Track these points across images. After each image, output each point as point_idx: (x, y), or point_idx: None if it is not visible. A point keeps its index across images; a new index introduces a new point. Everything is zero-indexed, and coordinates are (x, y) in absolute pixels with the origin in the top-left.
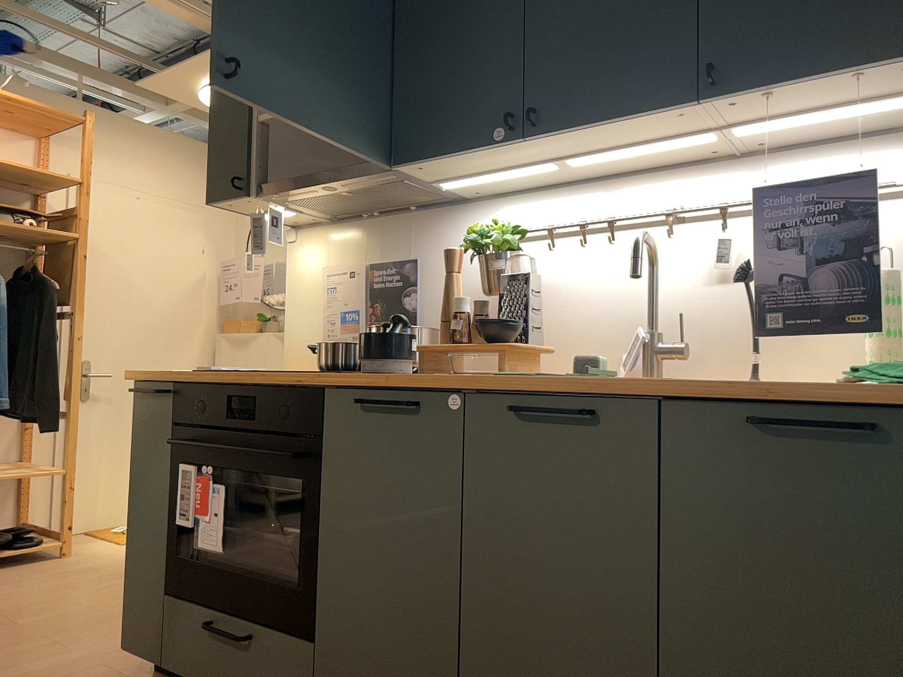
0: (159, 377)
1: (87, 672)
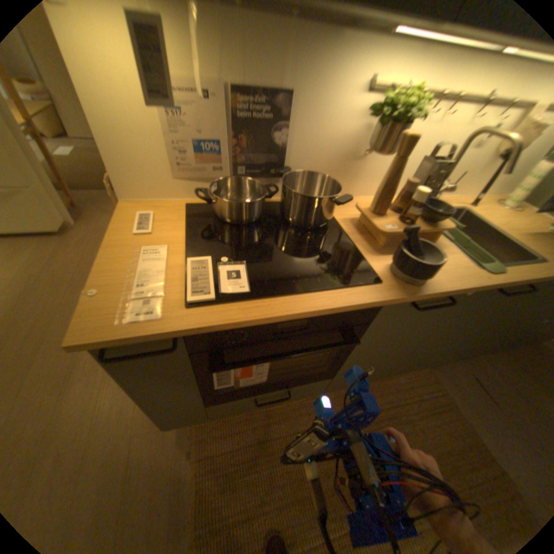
0: (155, 337)
1: (131, 449)
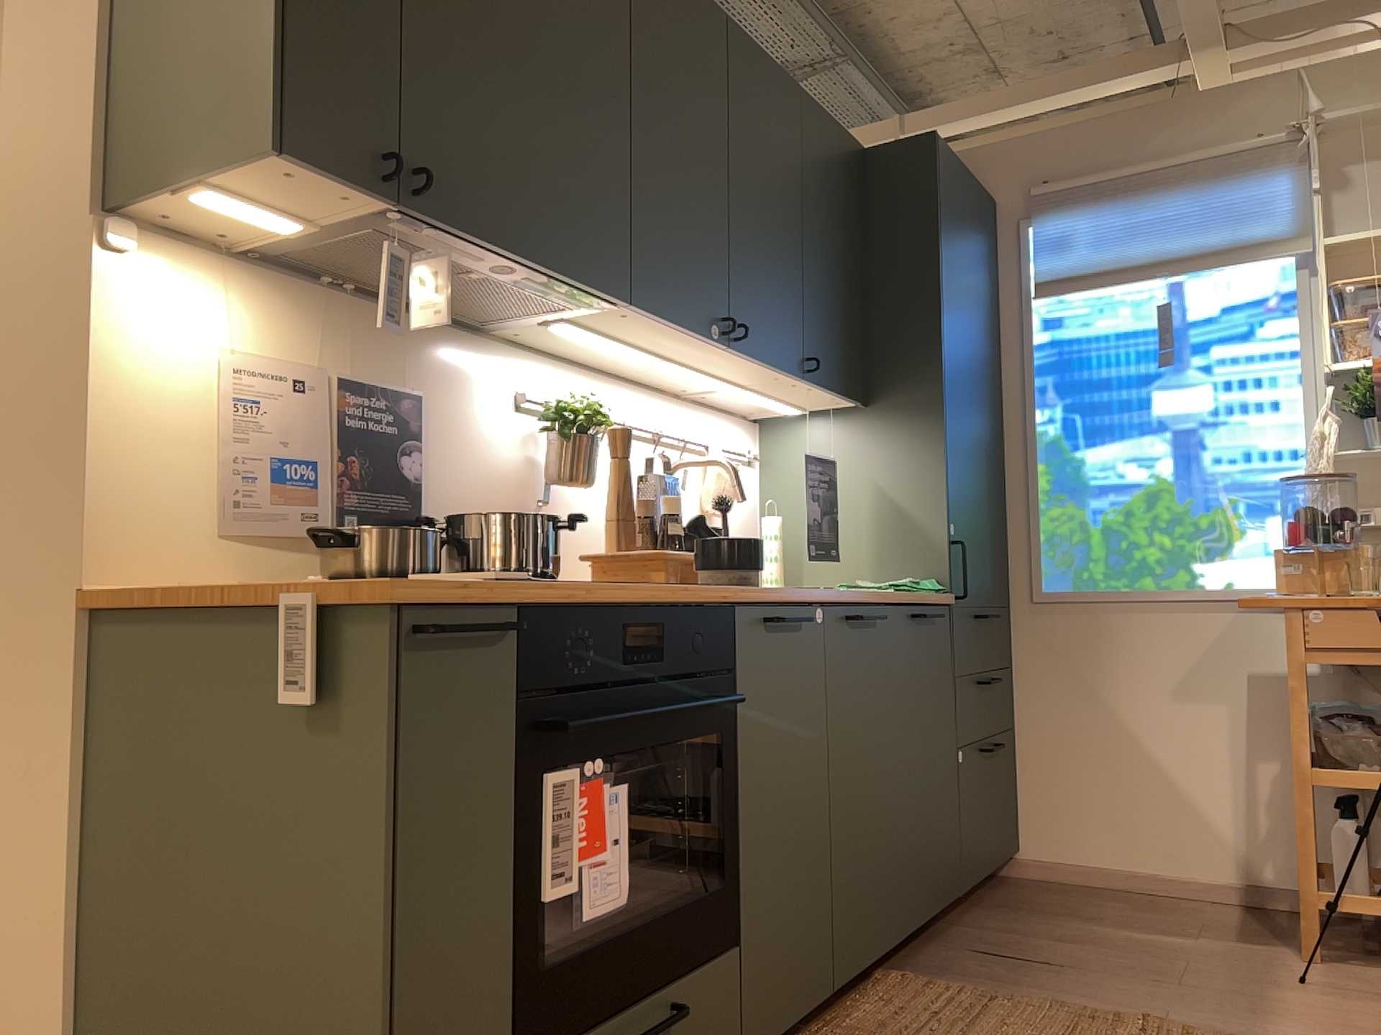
0: (491, 595)
1: None
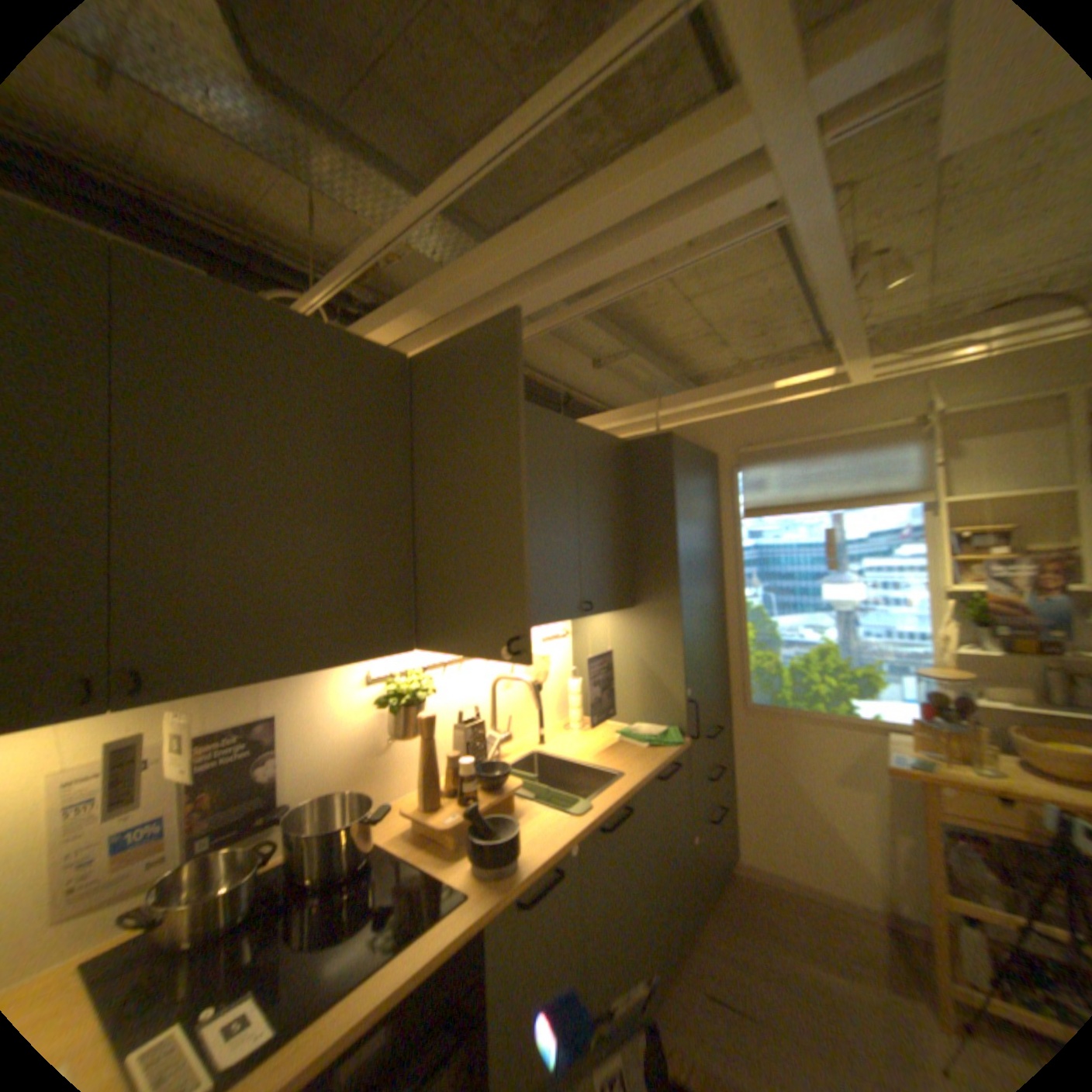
0: None
1: None
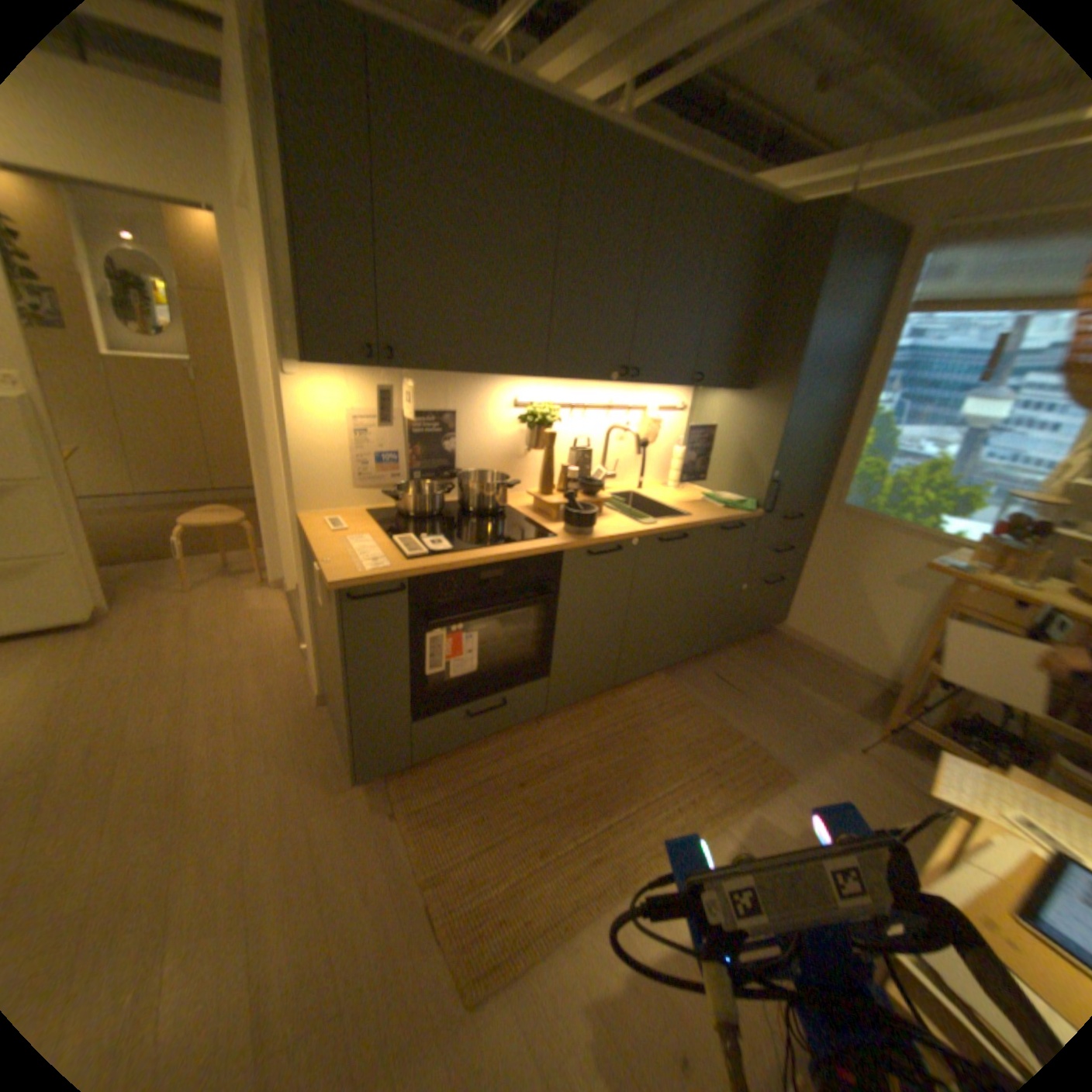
0: (389, 578)
1: (309, 831)
